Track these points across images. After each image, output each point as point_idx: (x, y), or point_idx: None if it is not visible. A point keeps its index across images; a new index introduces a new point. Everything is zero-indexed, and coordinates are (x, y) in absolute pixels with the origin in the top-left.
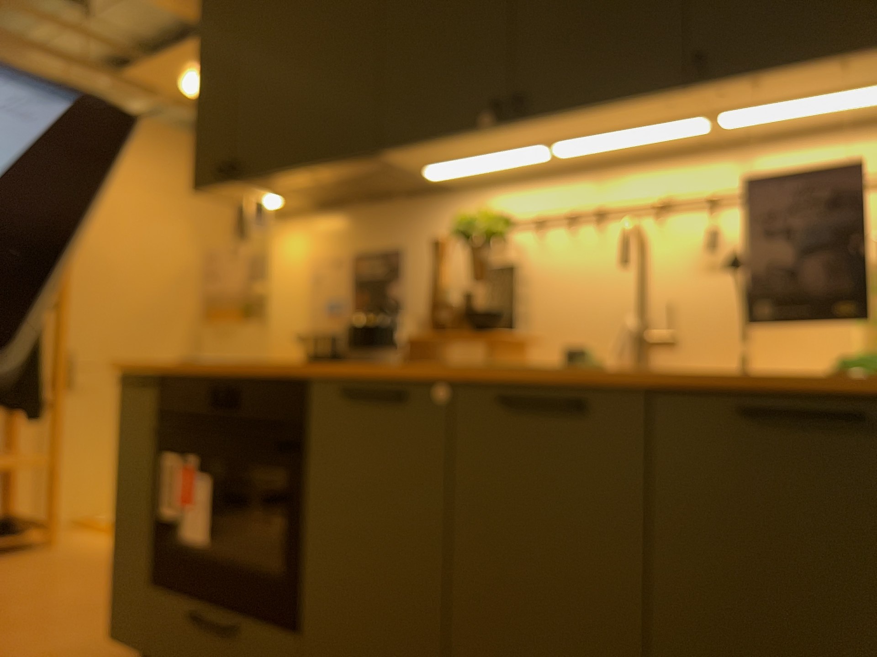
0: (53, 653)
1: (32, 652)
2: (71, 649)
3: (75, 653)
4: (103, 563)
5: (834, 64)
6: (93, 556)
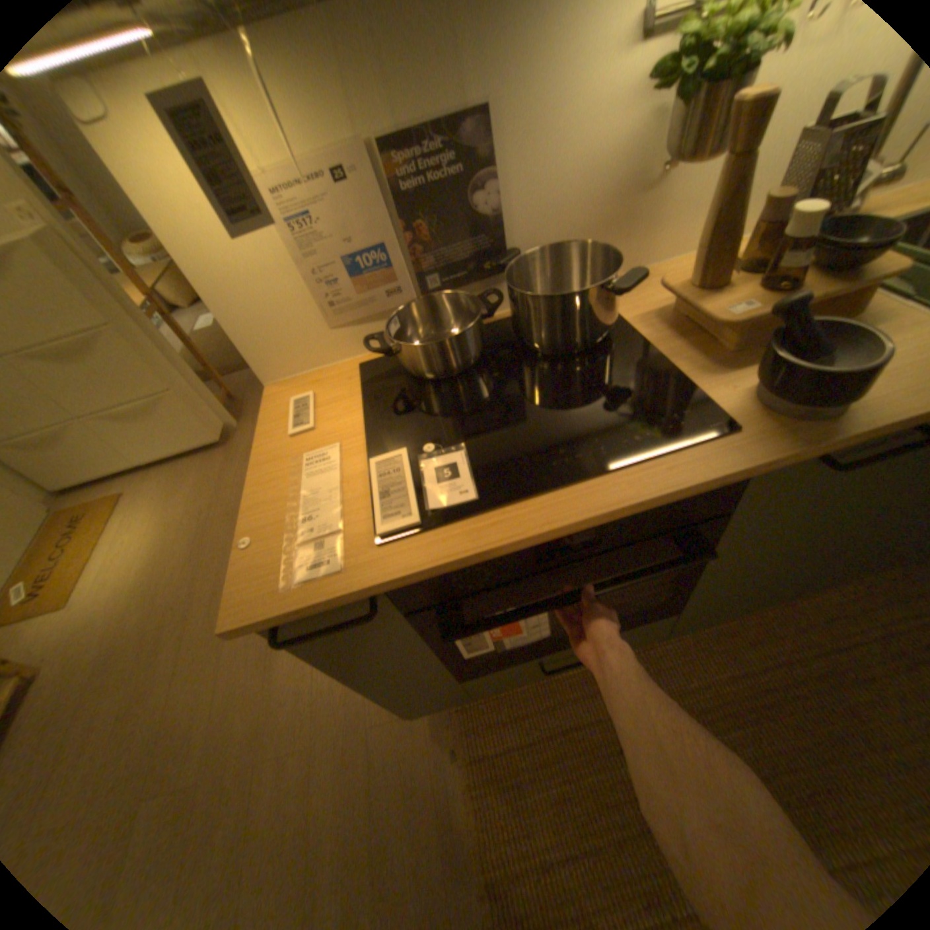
0: (326, 750)
1: (307, 770)
2: (329, 731)
3: (343, 730)
4: (139, 631)
5: None
6: (108, 634)
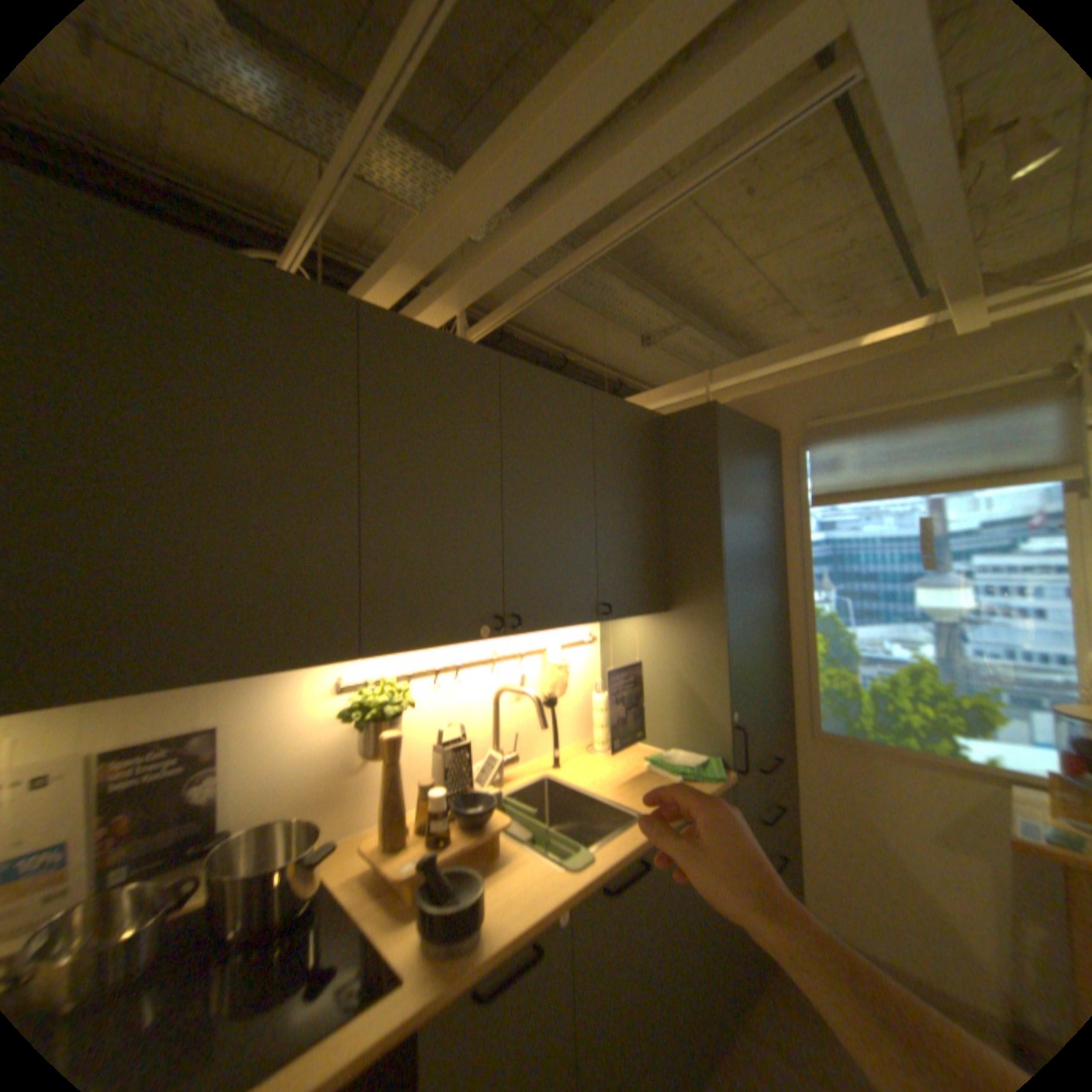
0: None
1: None
2: None
3: None
4: None
5: (634, 615)
6: None
